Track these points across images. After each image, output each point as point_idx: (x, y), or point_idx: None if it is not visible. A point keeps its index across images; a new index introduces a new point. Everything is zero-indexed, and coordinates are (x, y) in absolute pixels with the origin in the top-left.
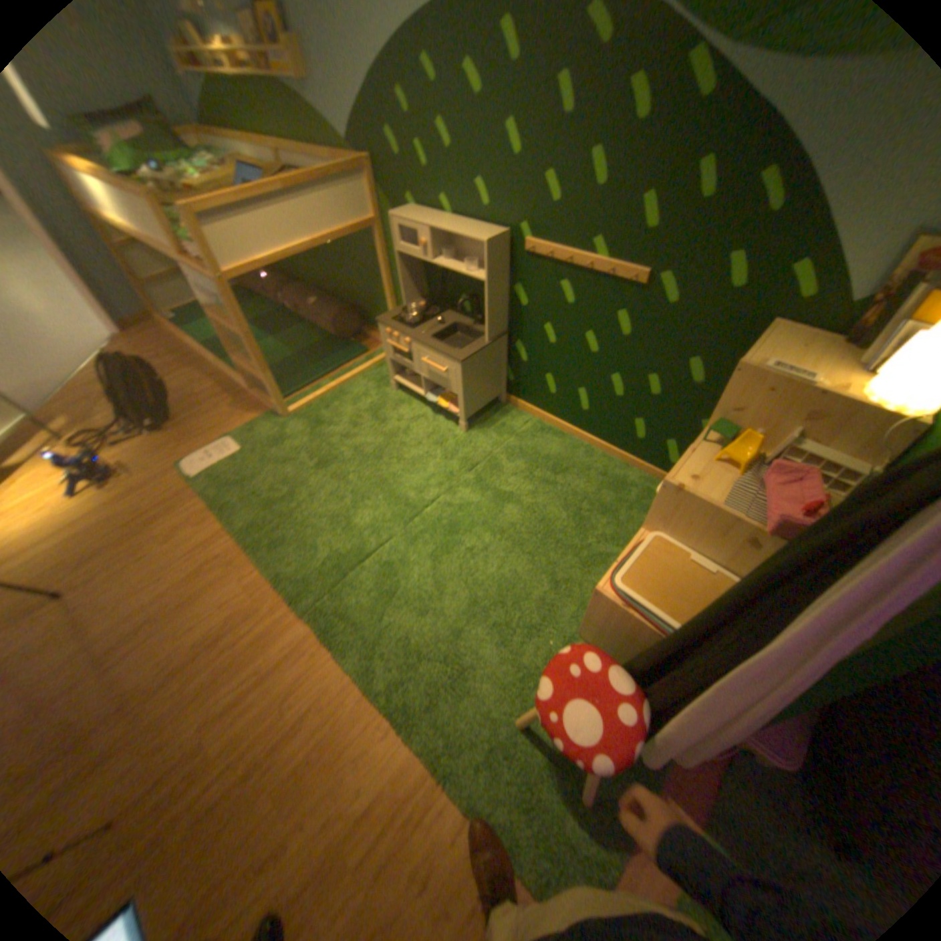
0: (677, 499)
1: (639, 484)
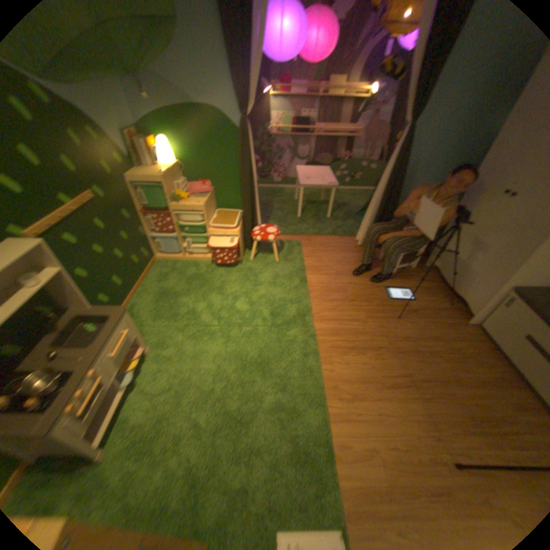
0: (206, 206)
1: (158, 270)
